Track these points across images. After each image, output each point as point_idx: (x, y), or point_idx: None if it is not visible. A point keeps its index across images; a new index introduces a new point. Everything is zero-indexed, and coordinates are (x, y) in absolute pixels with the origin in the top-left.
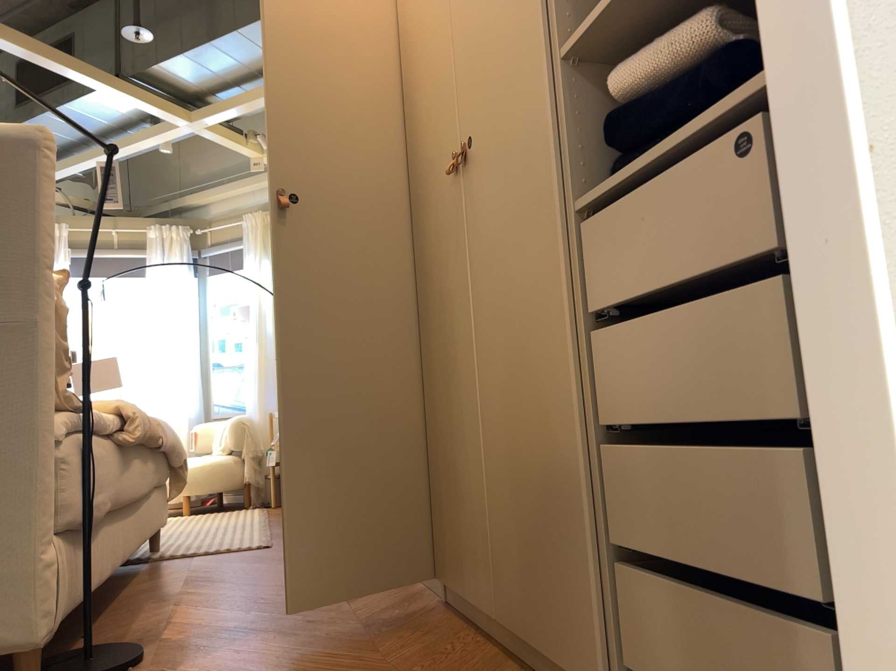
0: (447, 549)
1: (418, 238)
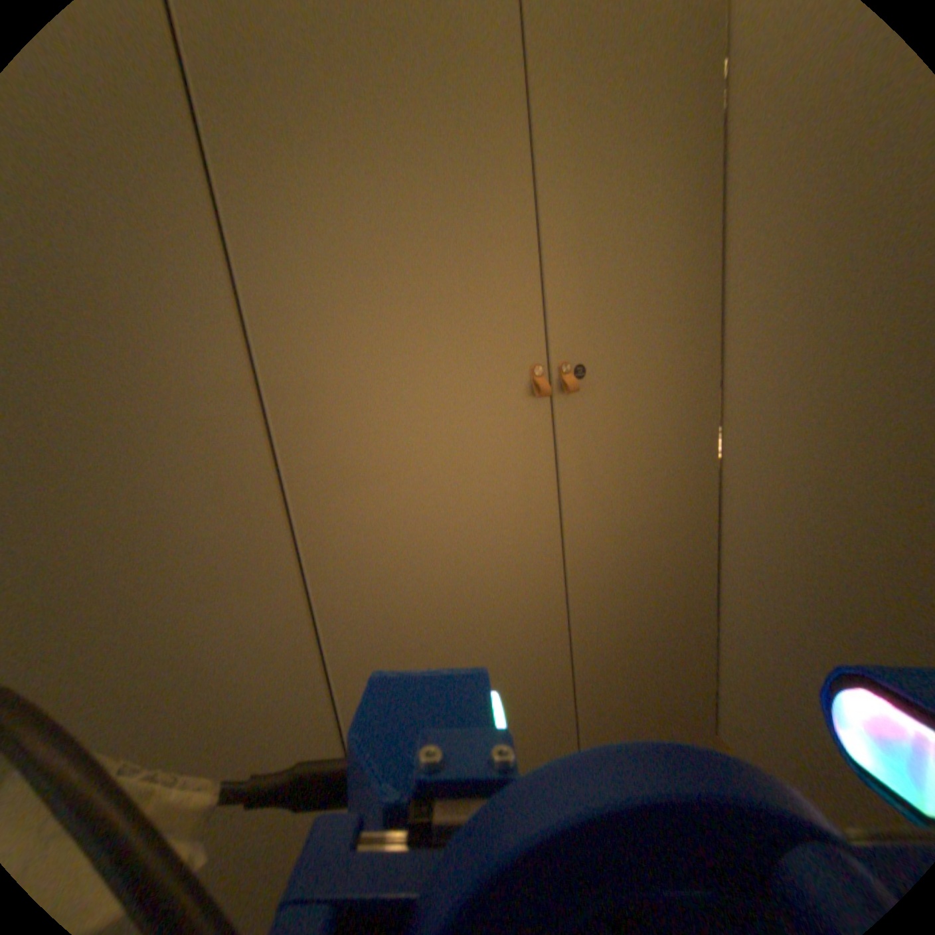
0: (732, 696)
1: (723, 382)
